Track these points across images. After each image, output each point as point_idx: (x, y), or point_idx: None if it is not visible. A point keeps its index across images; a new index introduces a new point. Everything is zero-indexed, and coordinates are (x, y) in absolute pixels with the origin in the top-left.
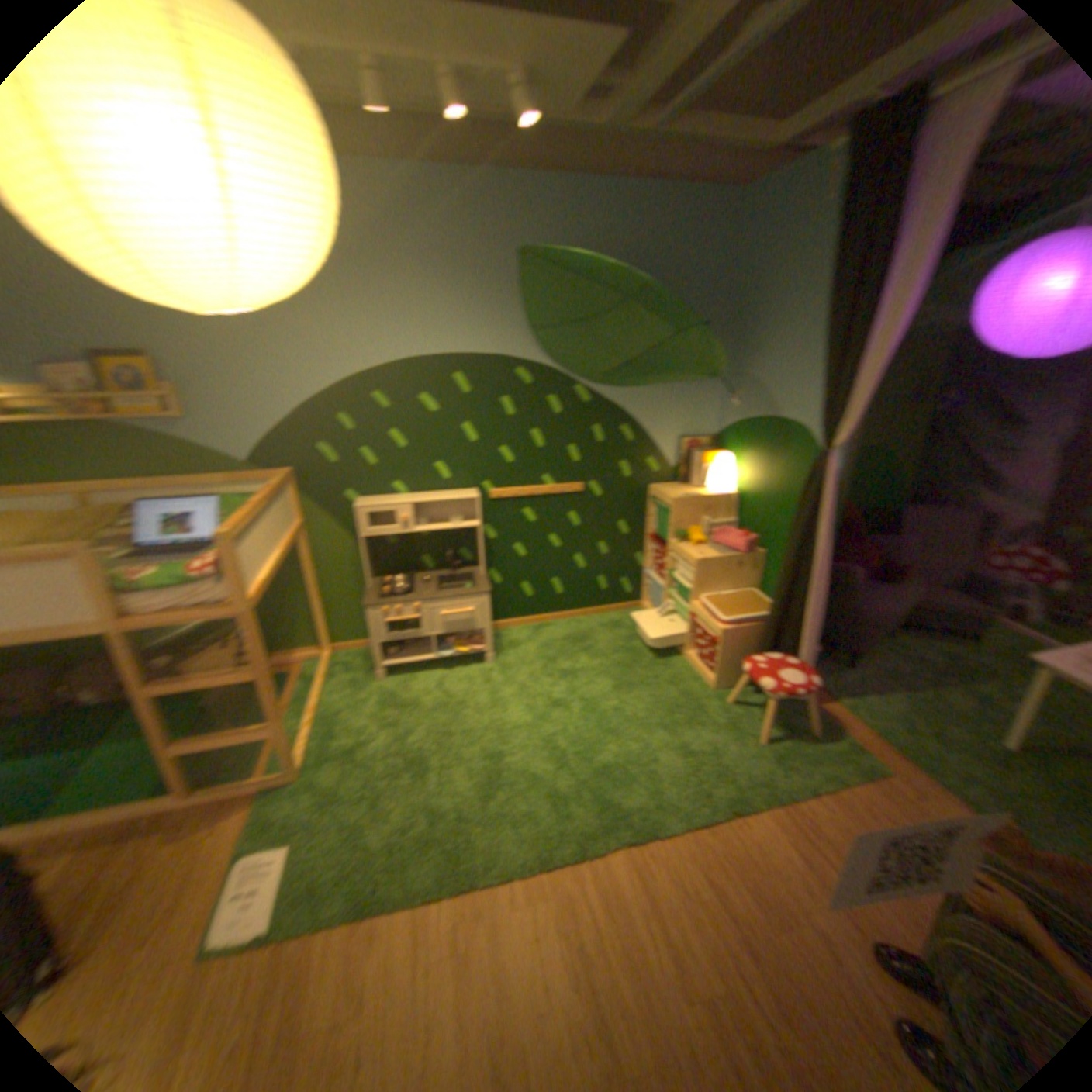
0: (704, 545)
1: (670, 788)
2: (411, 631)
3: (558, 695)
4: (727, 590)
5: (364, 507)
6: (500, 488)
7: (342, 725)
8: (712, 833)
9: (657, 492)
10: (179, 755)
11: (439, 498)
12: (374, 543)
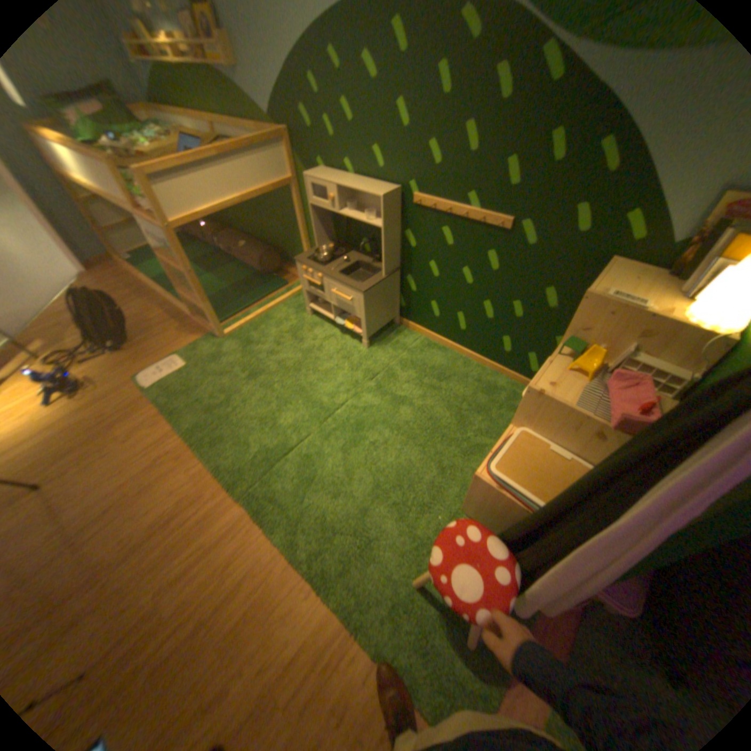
0: (590, 380)
1: (313, 521)
2: (323, 293)
3: (364, 402)
4: (569, 451)
5: (311, 176)
6: (425, 194)
7: (269, 326)
8: (286, 571)
9: (604, 272)
10: (182, 294)
11: (361, 186)
12: (335, 213)
